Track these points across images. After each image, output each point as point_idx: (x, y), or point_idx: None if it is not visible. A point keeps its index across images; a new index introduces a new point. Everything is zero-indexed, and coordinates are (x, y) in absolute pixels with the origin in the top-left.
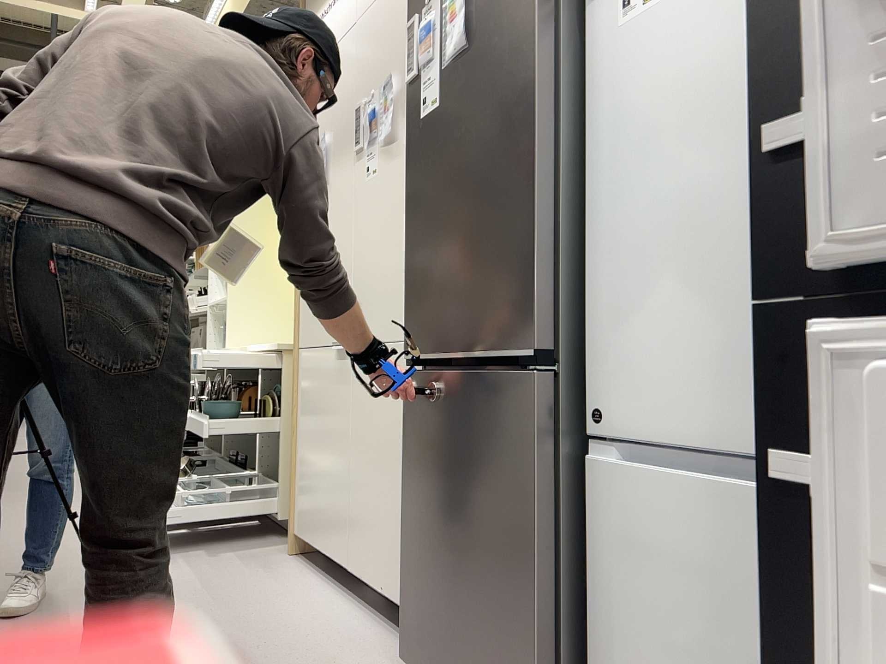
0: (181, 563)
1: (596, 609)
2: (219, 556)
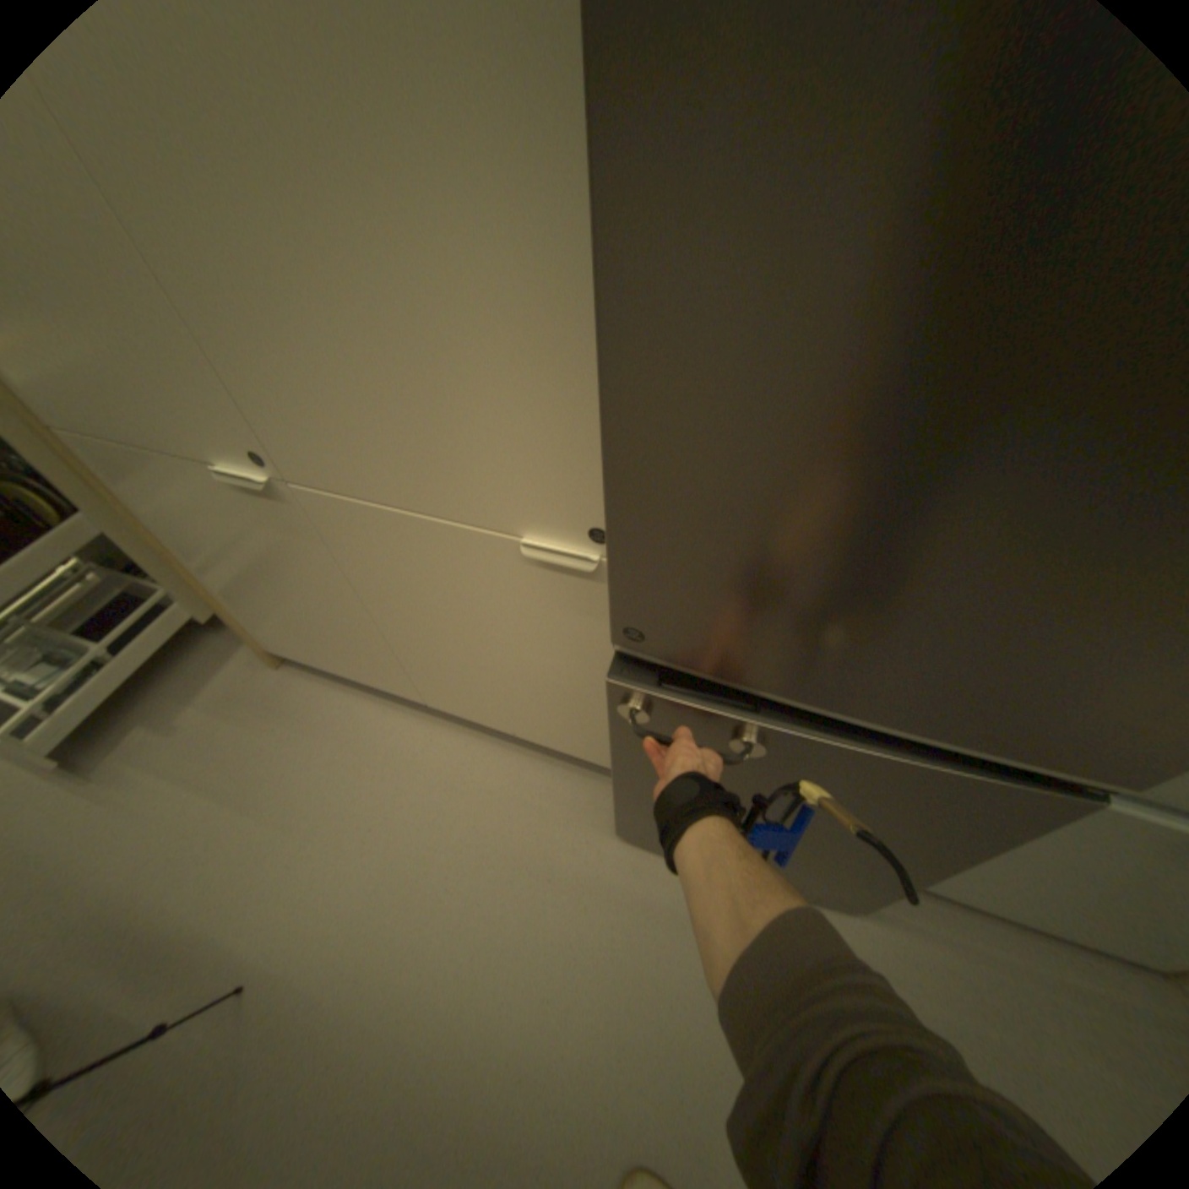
0: (136, 774)
1: None
2: (177, 724)
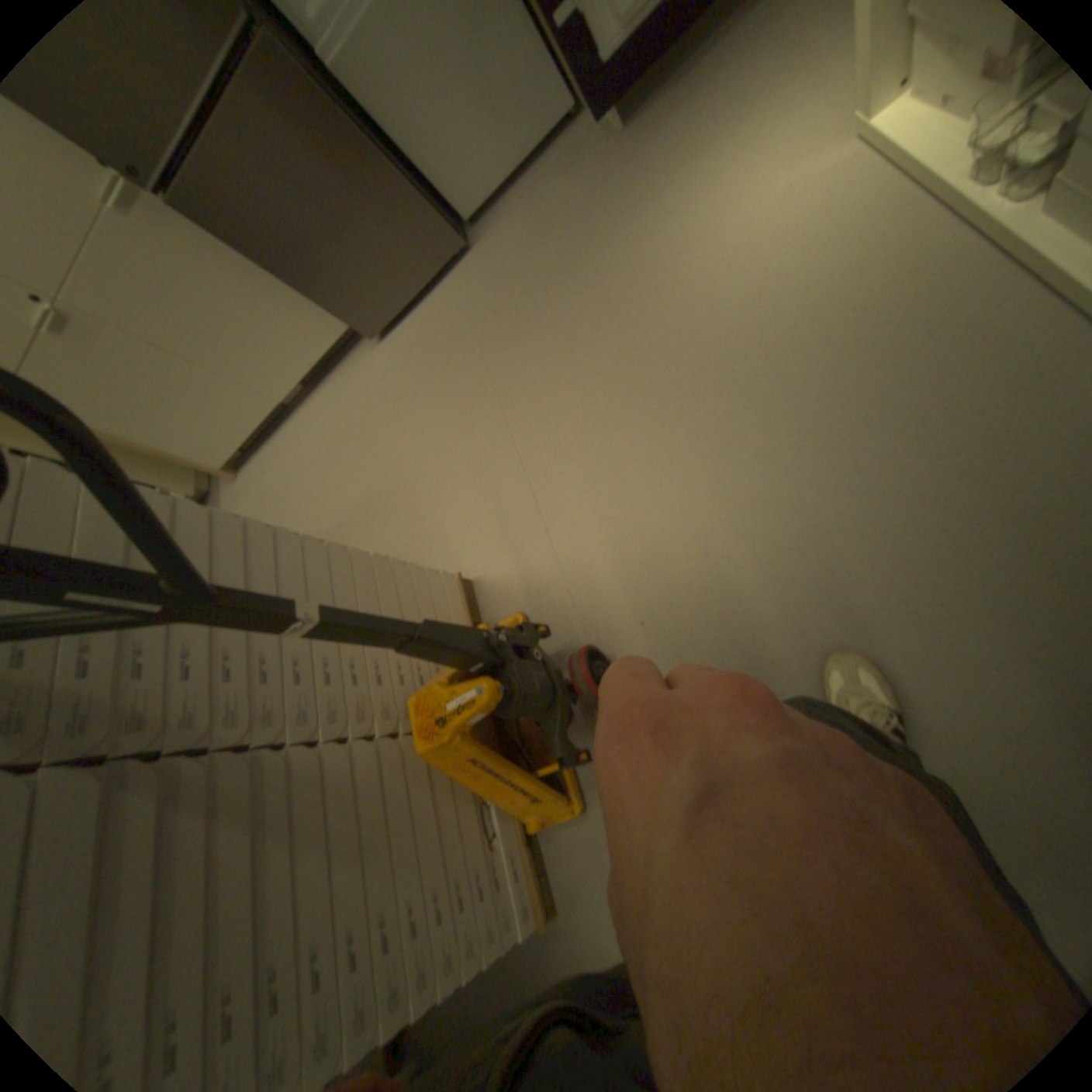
0: None
1: (403, 146)
2: None
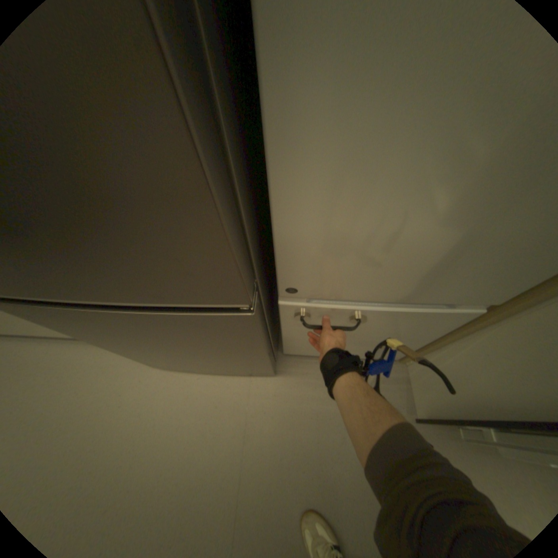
0: None
1: (283, 332)
2: None
